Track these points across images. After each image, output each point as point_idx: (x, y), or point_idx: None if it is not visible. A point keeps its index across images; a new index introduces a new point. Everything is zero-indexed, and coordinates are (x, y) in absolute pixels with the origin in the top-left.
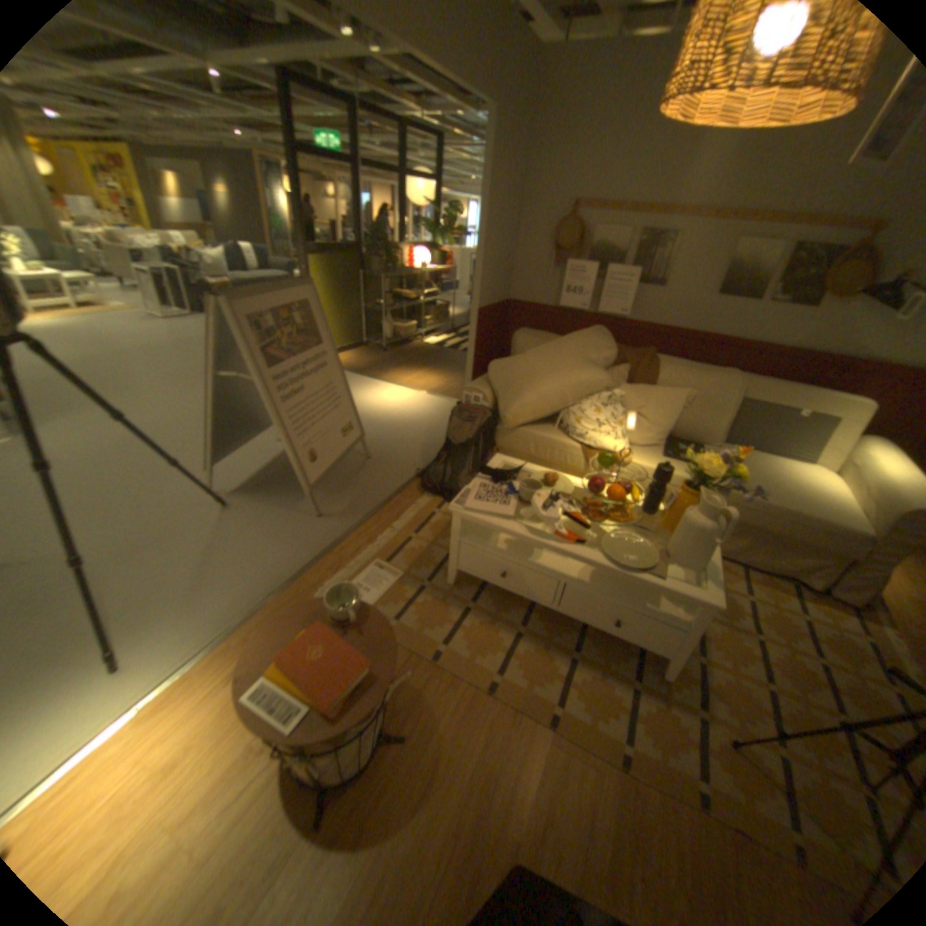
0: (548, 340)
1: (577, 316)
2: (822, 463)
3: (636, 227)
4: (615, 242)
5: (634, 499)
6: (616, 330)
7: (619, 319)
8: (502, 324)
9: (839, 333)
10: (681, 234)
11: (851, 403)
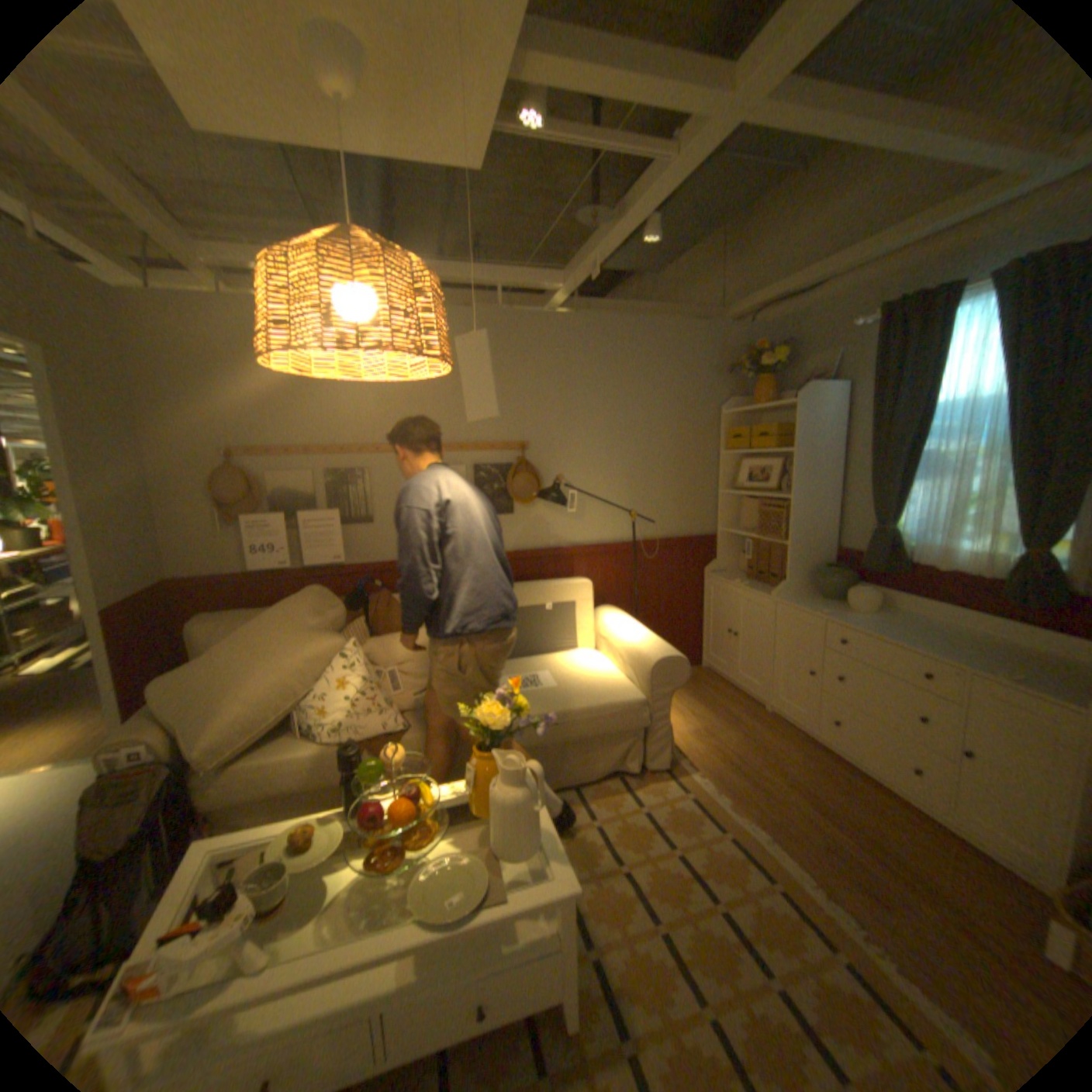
0: (245, 619)
1: (279, 577)
2: (580, 647)
3: (315, 469)
4: (295, 488)
5: (427, 805)
6: (337, 579)
7: (335, 567)
8: (163, 617)
9: (538, 531)
10: (367, 471)
11: (573, 587)
